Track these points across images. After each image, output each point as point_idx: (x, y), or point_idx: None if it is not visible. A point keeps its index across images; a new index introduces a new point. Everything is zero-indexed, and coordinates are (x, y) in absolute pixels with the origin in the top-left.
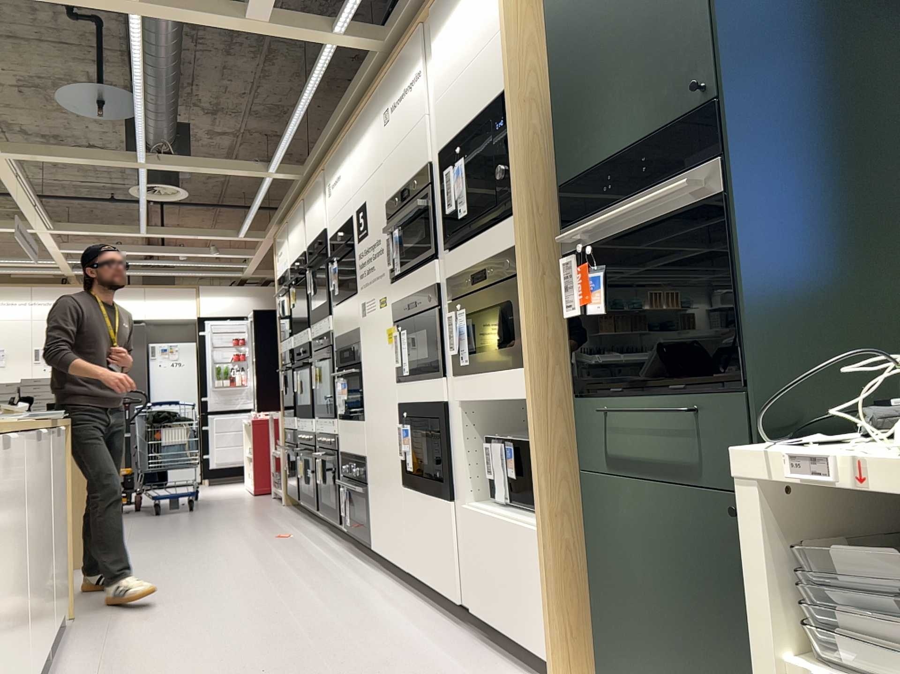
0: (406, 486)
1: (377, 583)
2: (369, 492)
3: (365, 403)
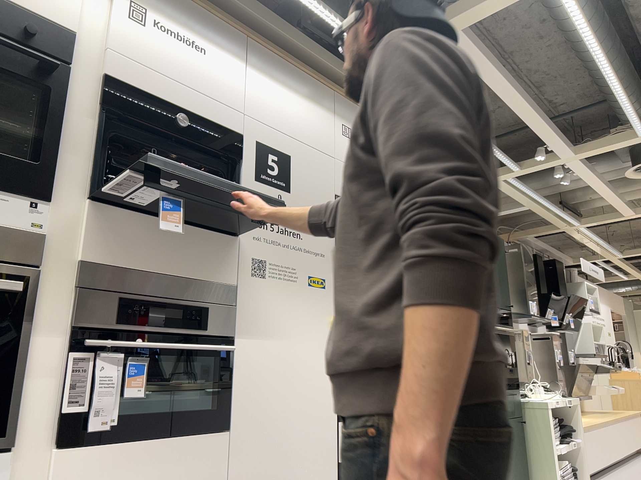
0: None
1: None
2: None
3: (240, 400)
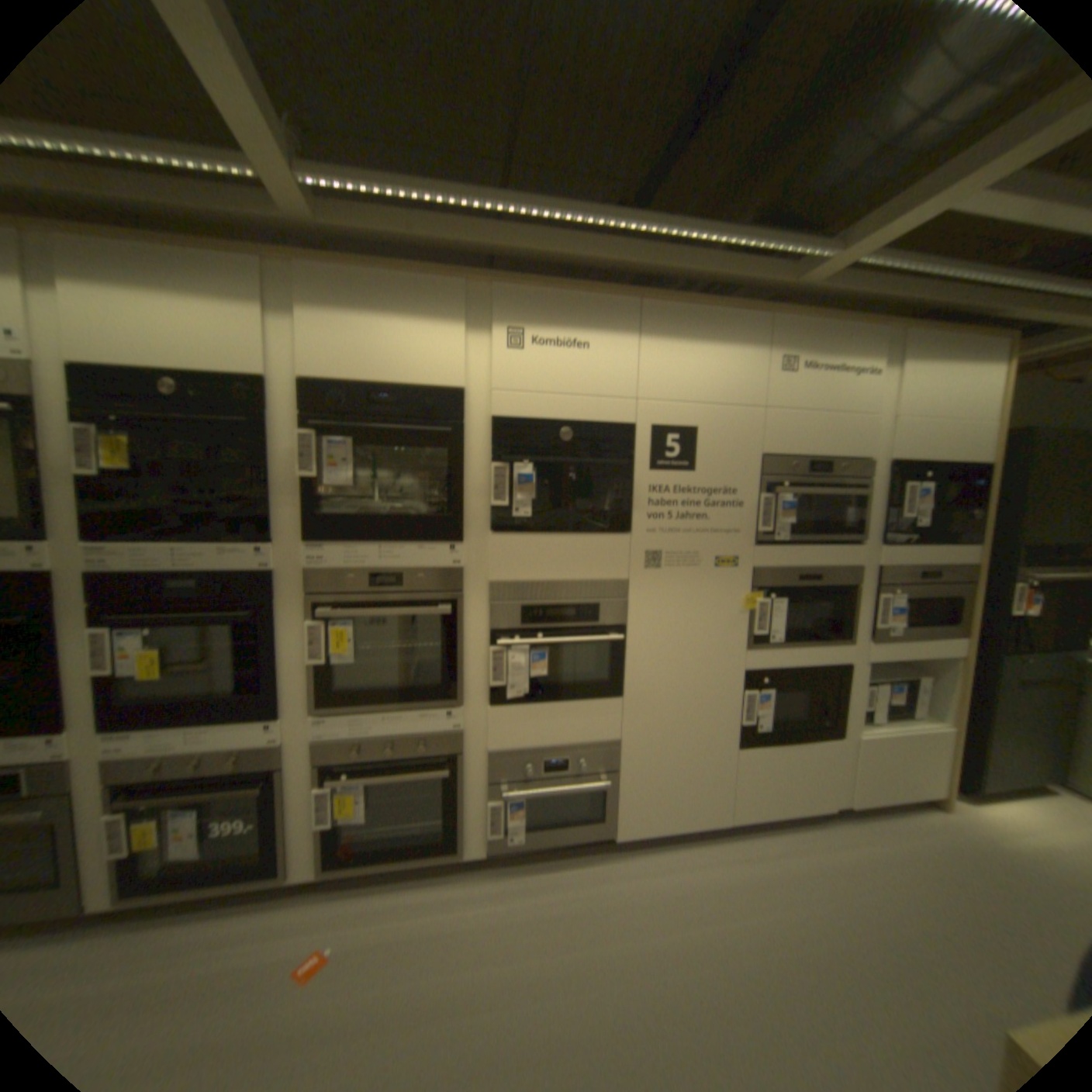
0: (748, 747)
1: (685, 864)
2: (622, 779)
3: (633, 674)
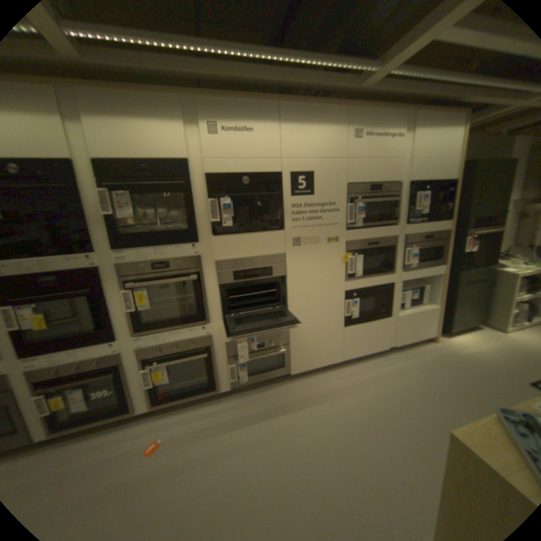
0: (348, 325)
1: (323, 380)
2: (291, 347)
3: (292, 298)
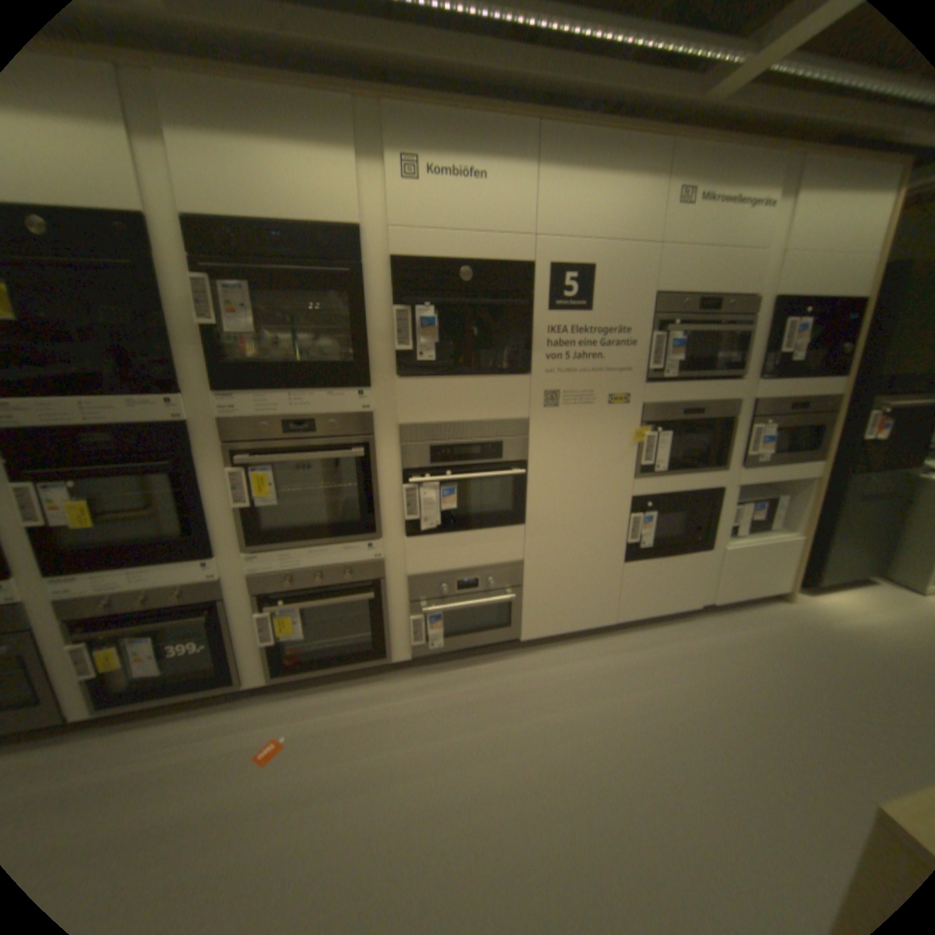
0: (631, 560)
1: (577, 655)
2: (524, 592)
3: (533, 504)
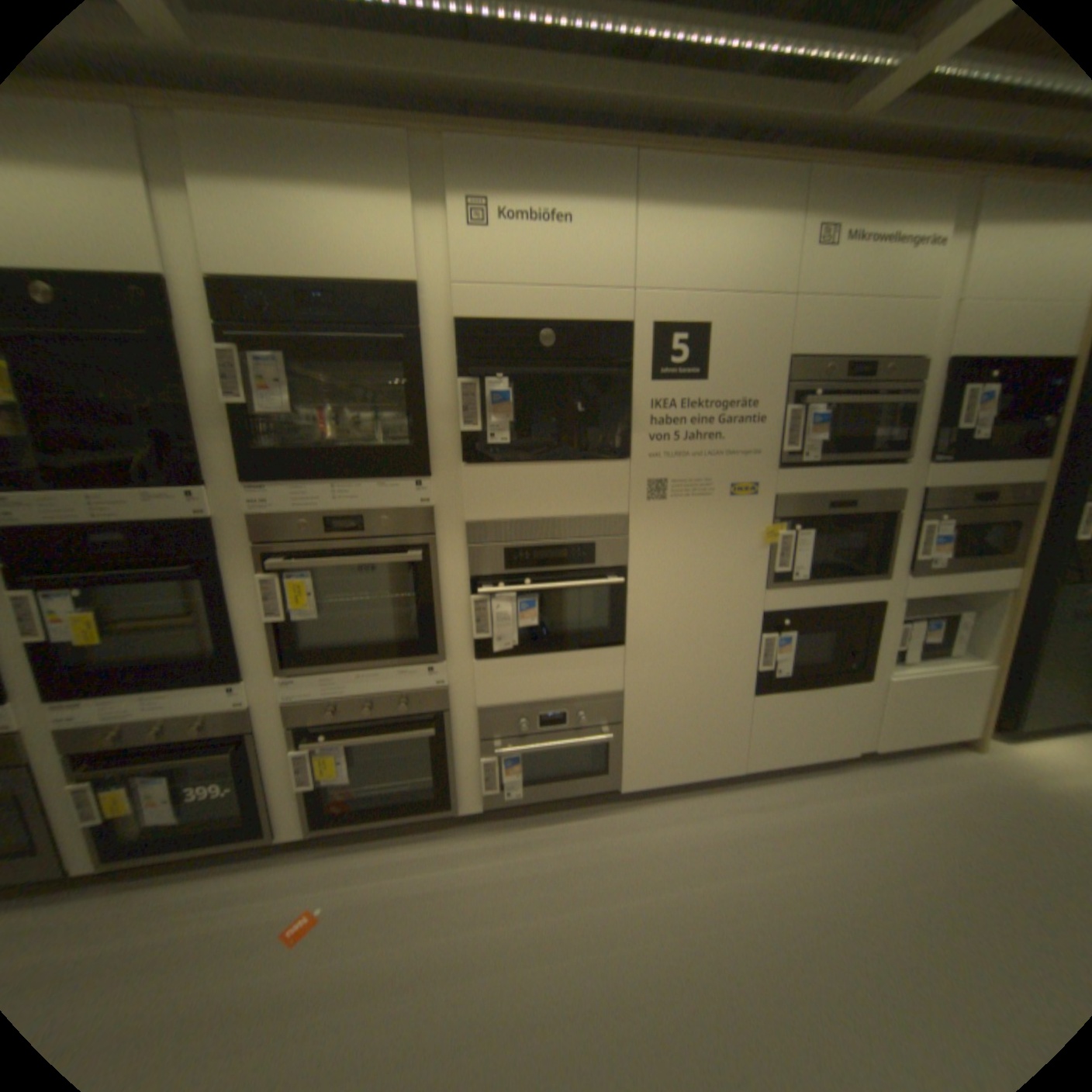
0: (764, 693)
1: (694, 814)
2: (625, 731)
3: (635, 621)
